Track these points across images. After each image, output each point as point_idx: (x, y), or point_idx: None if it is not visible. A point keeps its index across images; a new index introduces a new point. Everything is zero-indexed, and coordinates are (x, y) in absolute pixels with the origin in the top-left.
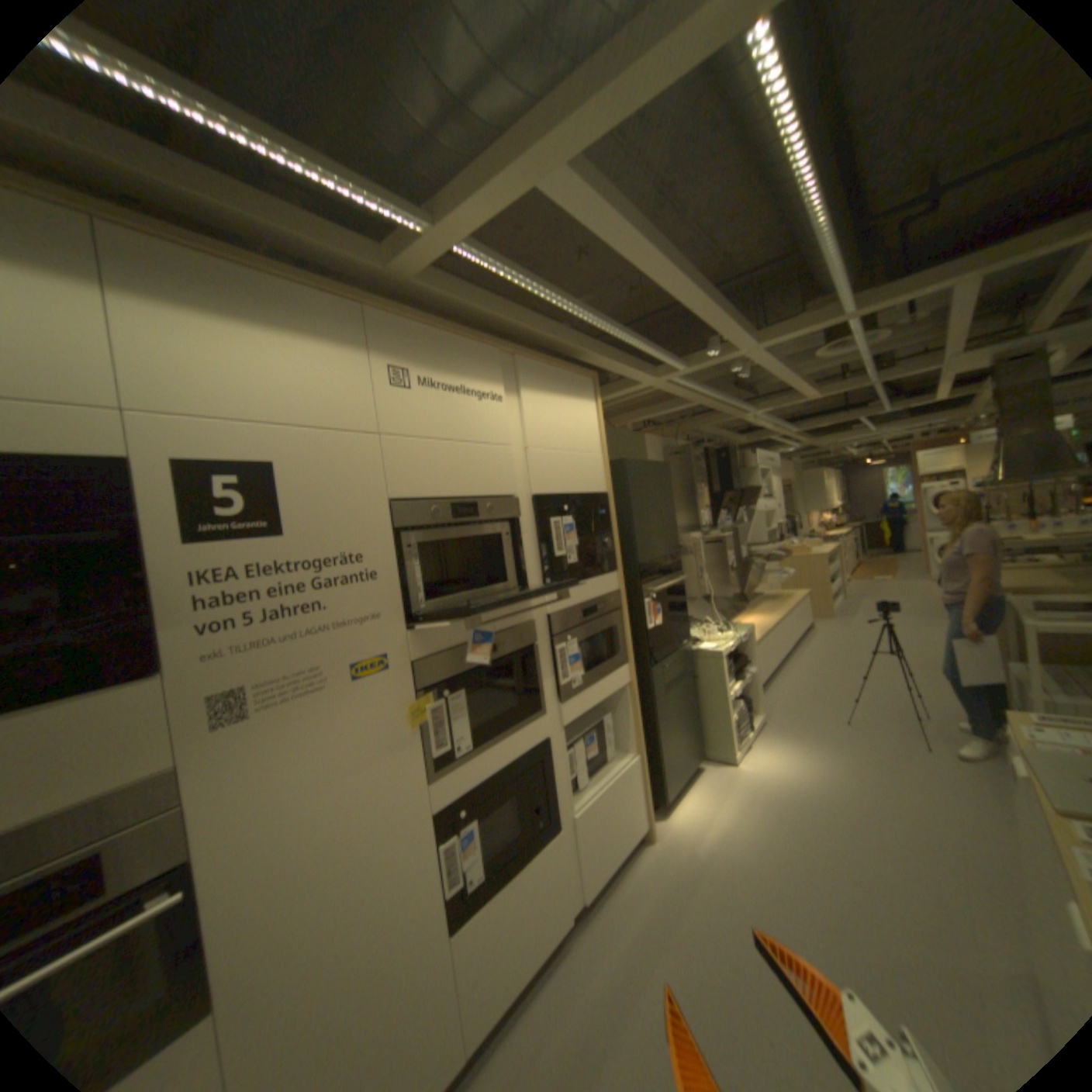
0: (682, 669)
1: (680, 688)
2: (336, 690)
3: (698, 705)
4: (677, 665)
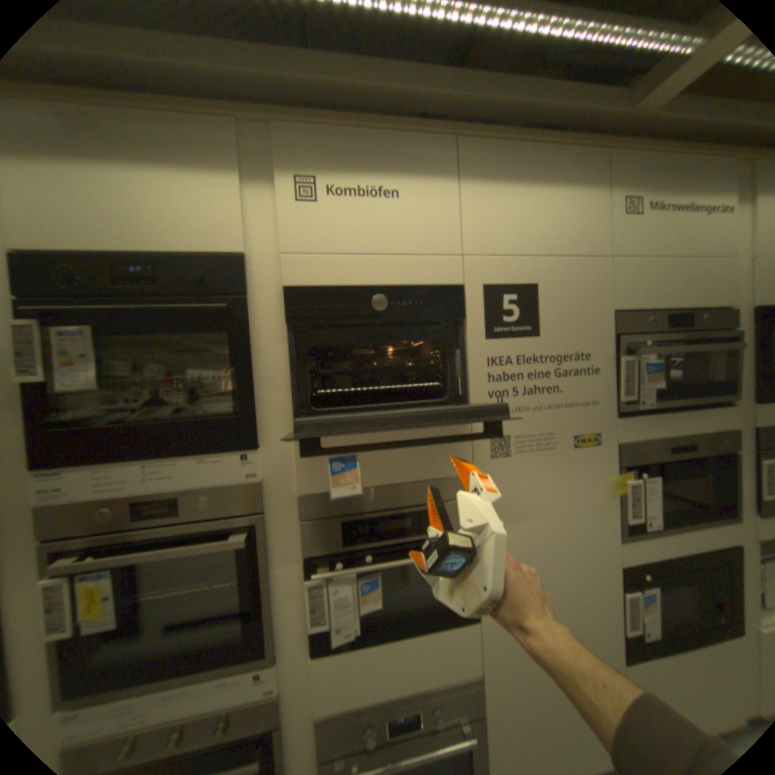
0: None
1: None
2: (563, 452)
3: None
4: None
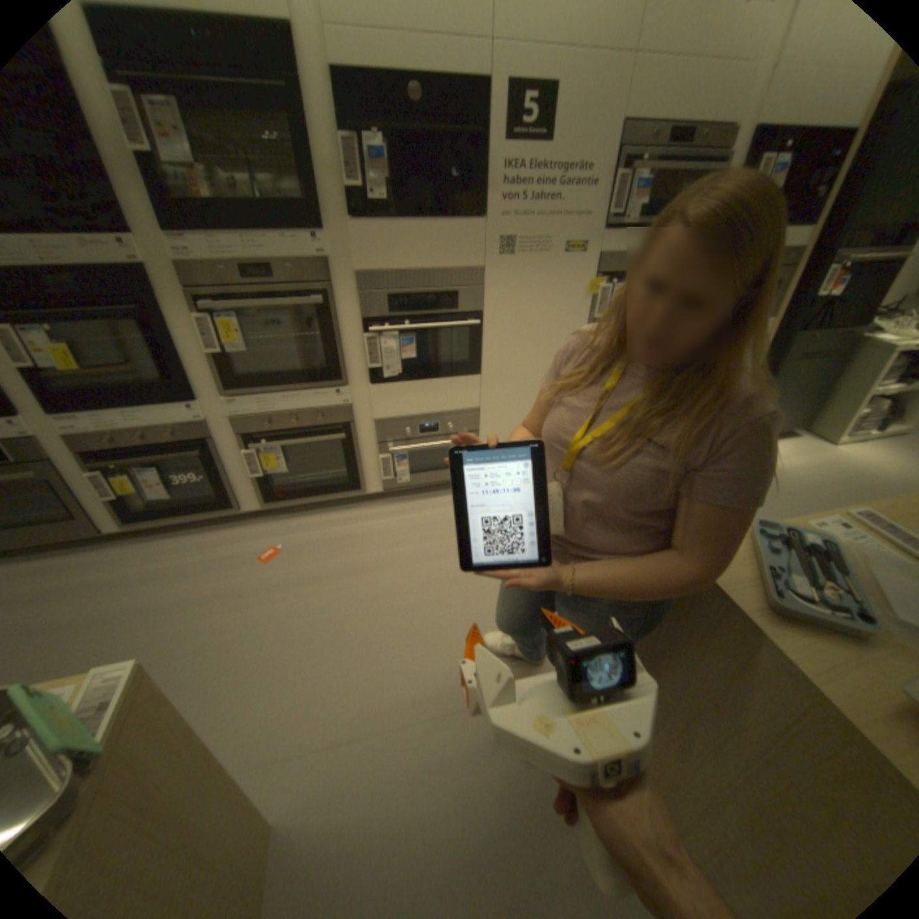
0: (836, 347)
1: (821, 362)
2: (554, 255)
3: (833, 385)
4: (833, 341)
